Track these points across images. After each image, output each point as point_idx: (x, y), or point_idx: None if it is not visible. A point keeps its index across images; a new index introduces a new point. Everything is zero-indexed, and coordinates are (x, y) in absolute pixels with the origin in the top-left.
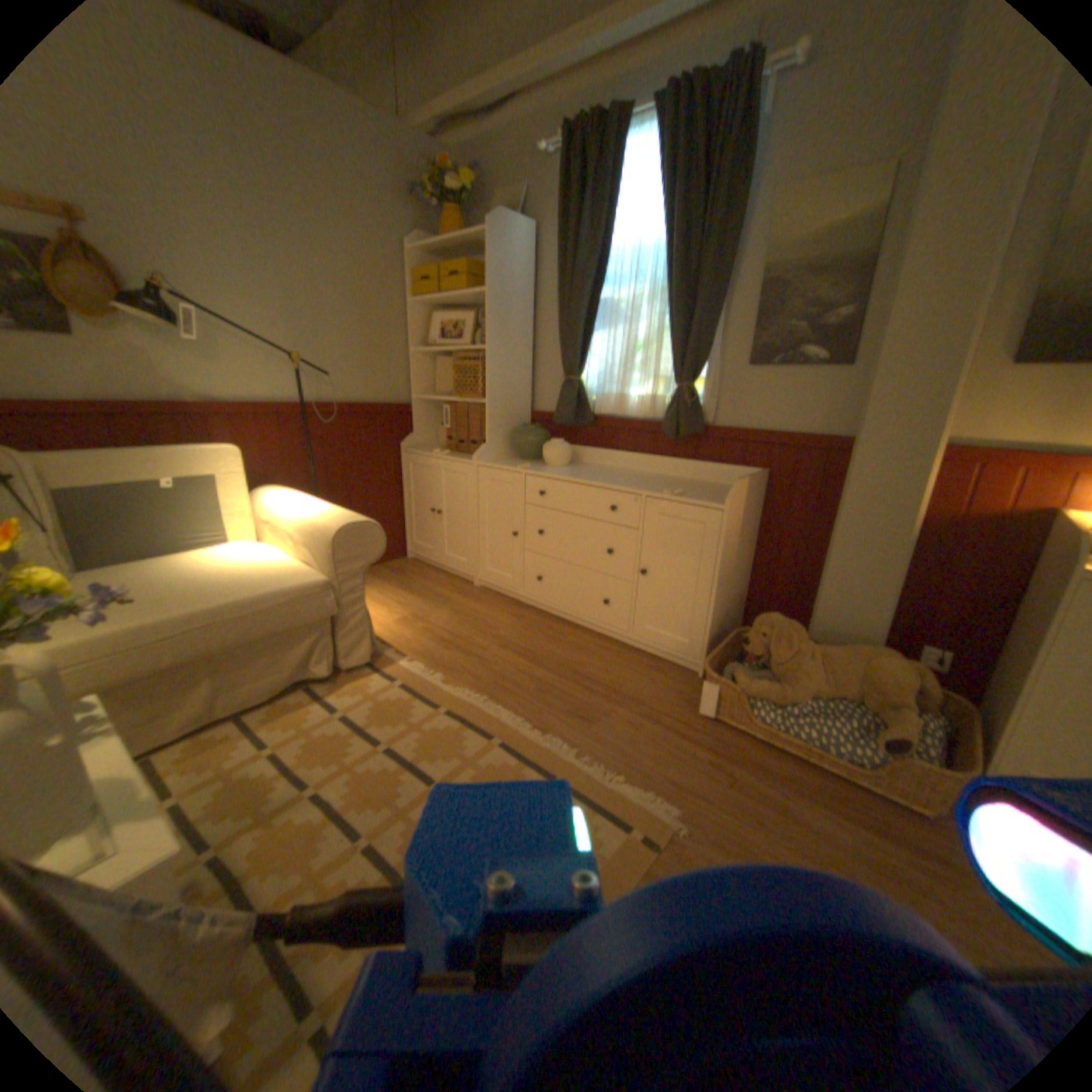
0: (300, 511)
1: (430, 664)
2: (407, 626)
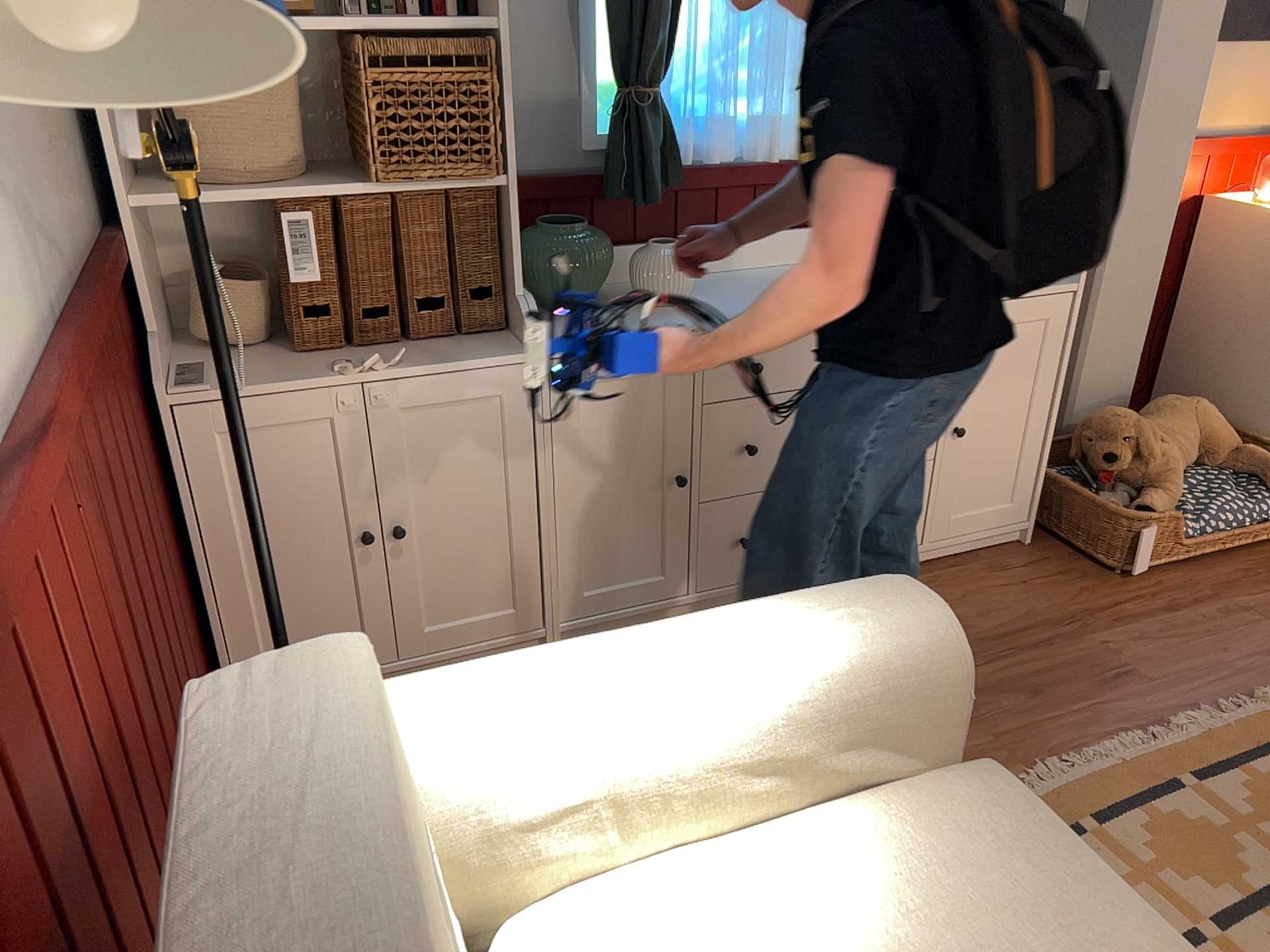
0: (725, 686)
1: None
2: None
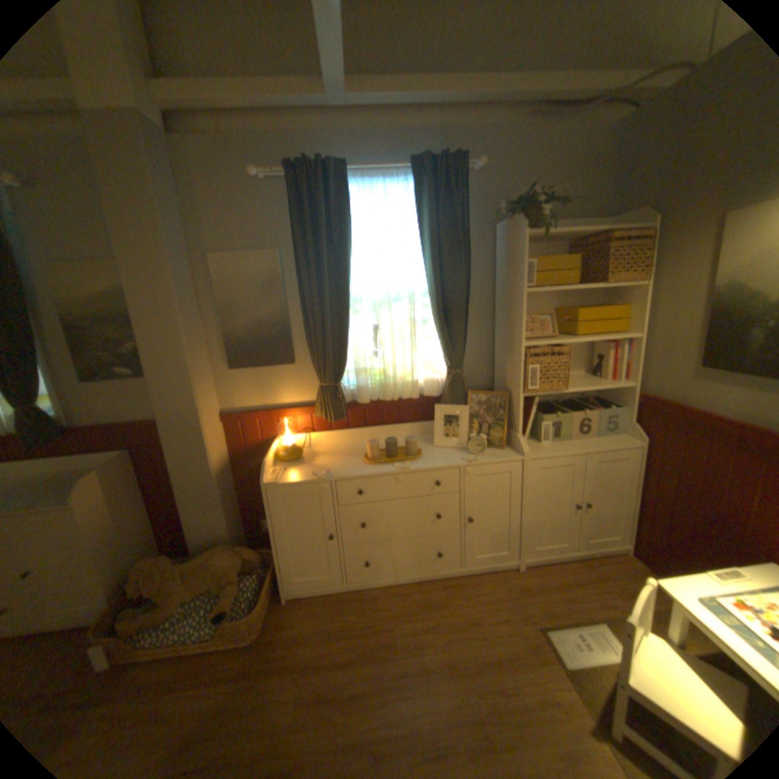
0: None
1: None
2: None
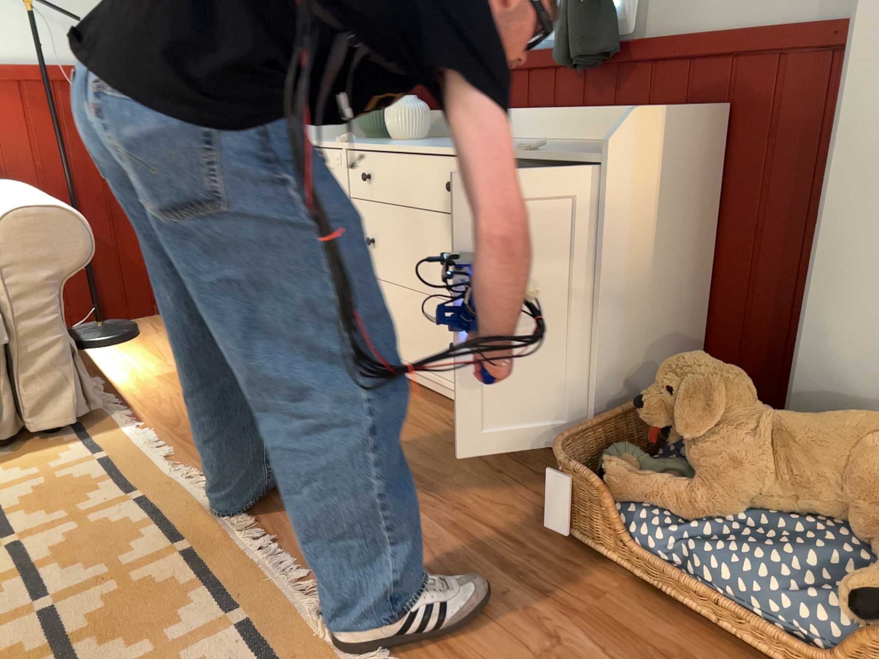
0: None
1: (169, 432)
2: (174, 383)
